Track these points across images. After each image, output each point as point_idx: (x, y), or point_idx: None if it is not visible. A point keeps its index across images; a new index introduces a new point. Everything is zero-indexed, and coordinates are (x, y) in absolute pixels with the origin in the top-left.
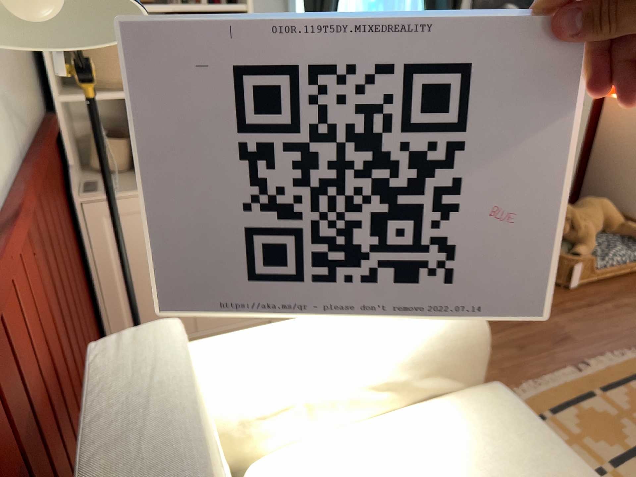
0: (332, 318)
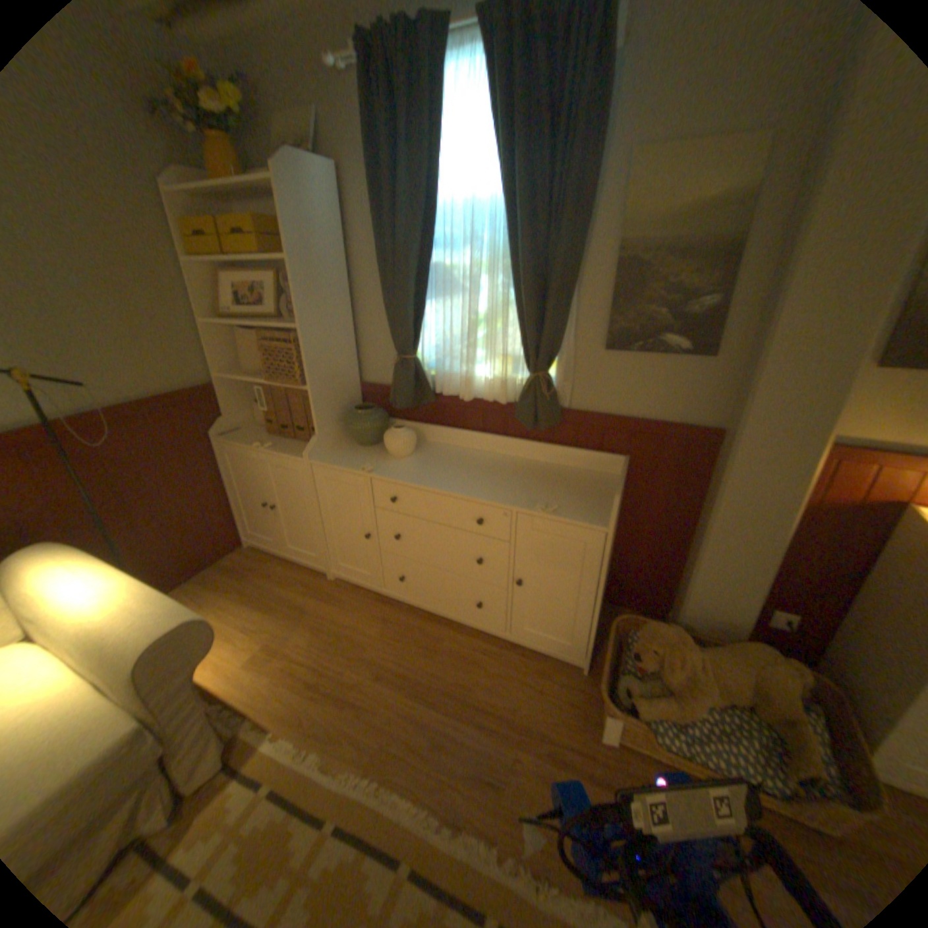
0: (112, 583)
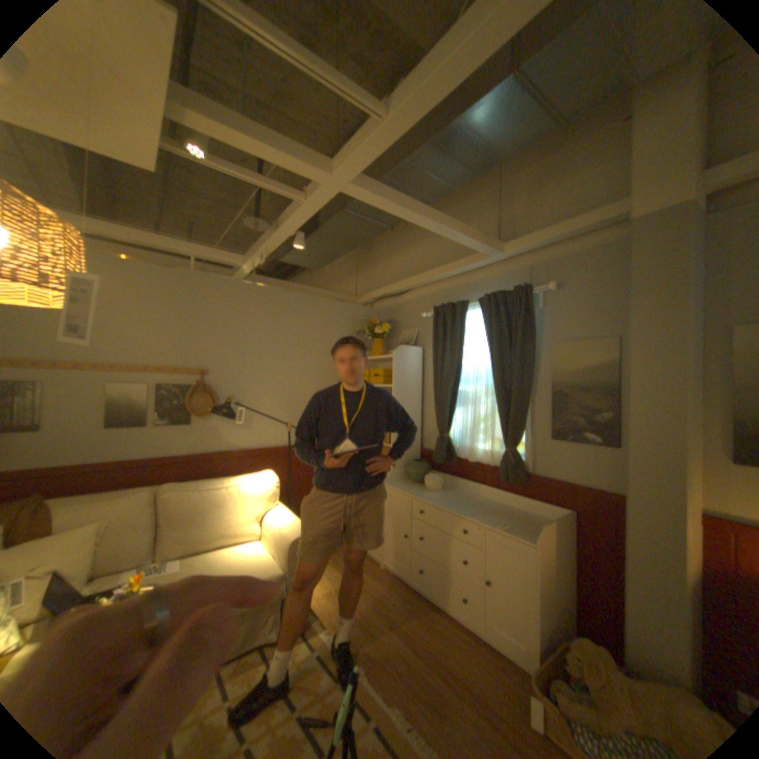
0: (289, 516)
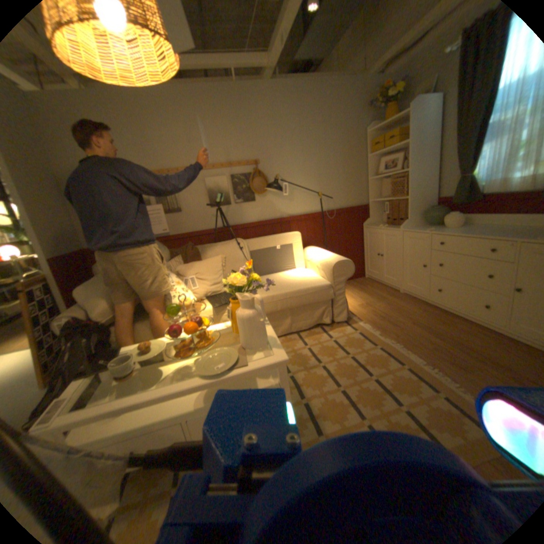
0: (329, 252)
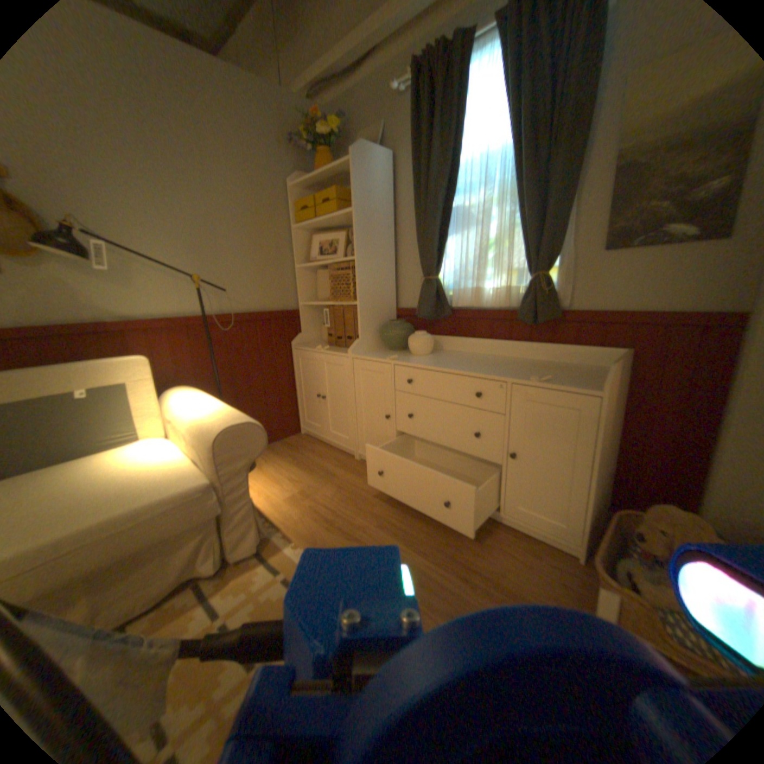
0: (215, 402)
